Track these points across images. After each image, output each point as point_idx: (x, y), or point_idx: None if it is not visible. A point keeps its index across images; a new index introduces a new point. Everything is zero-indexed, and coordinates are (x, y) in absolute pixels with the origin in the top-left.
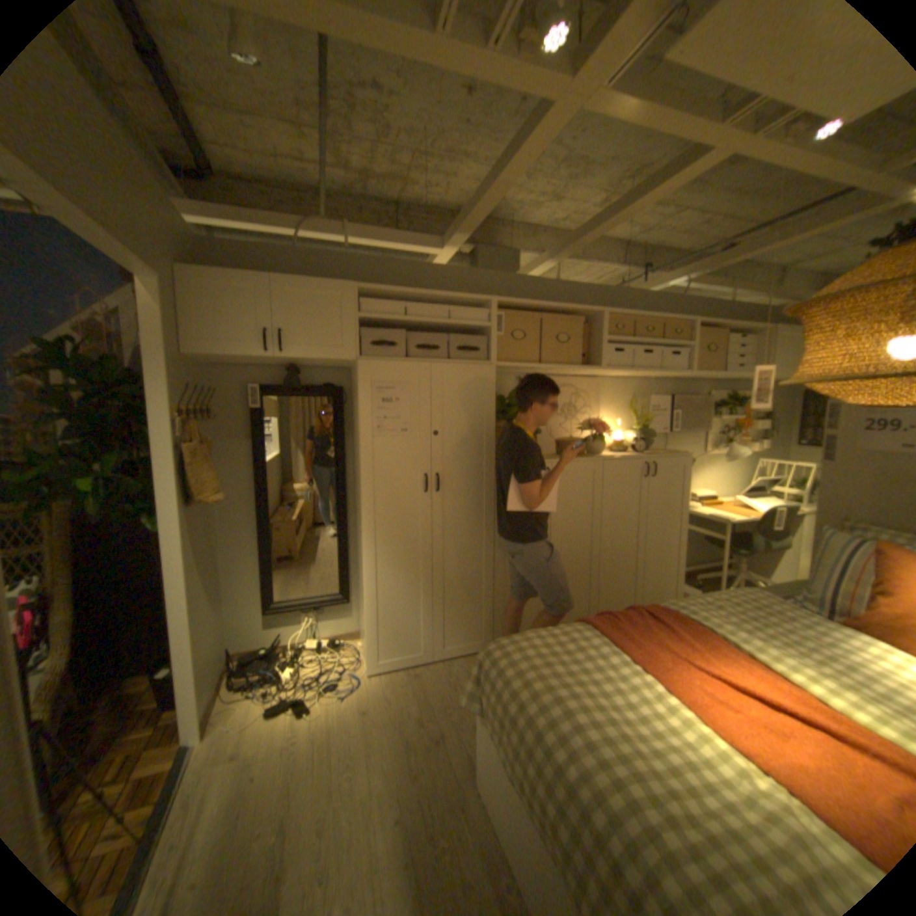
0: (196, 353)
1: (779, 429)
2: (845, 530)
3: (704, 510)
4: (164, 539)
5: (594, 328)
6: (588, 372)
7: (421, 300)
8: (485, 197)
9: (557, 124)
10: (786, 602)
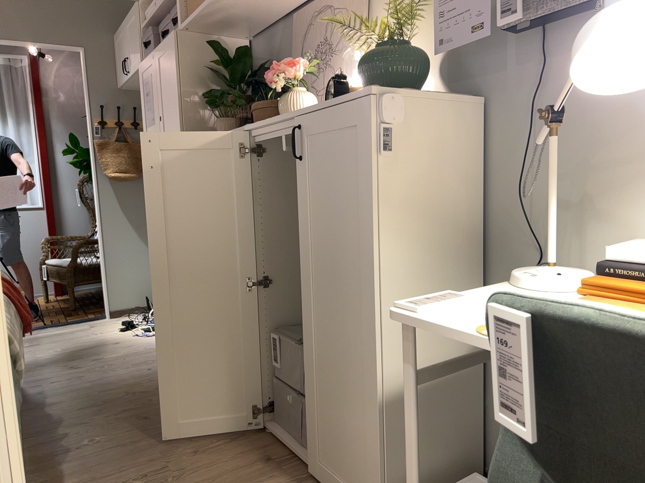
0: (118, 86)
1: None
2: None
3: None
4: (93, 193)
5: None
6: None
7: None
8: None
9: None
10: None
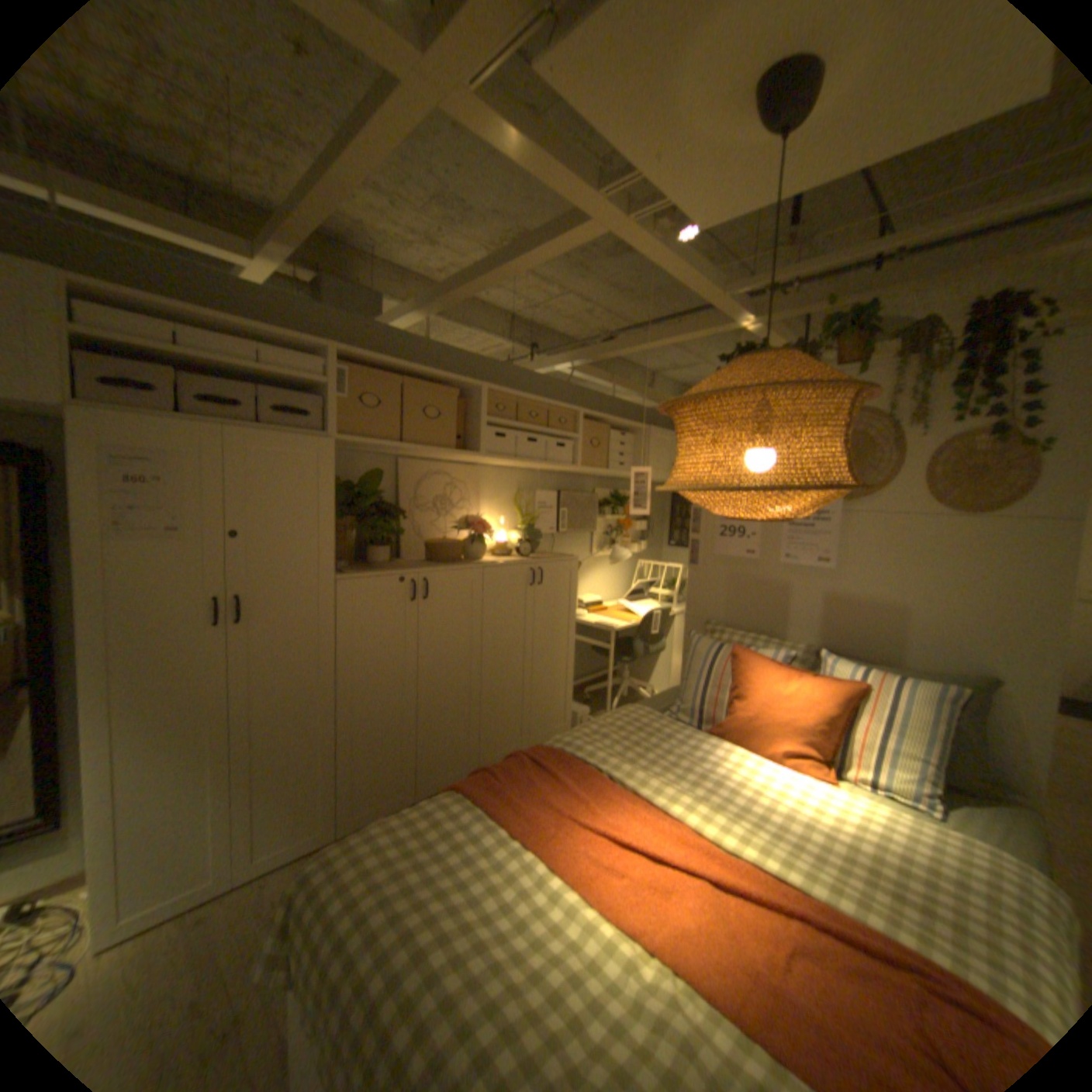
0: None
1: (653, 529)
2: (707, 633)
3: (590, 617)
4: None
5: (471, 404)
6: (465, 457)
7: (206, 324)
8: (310, 193)
9: (409, 118)
10: (663, 716)
